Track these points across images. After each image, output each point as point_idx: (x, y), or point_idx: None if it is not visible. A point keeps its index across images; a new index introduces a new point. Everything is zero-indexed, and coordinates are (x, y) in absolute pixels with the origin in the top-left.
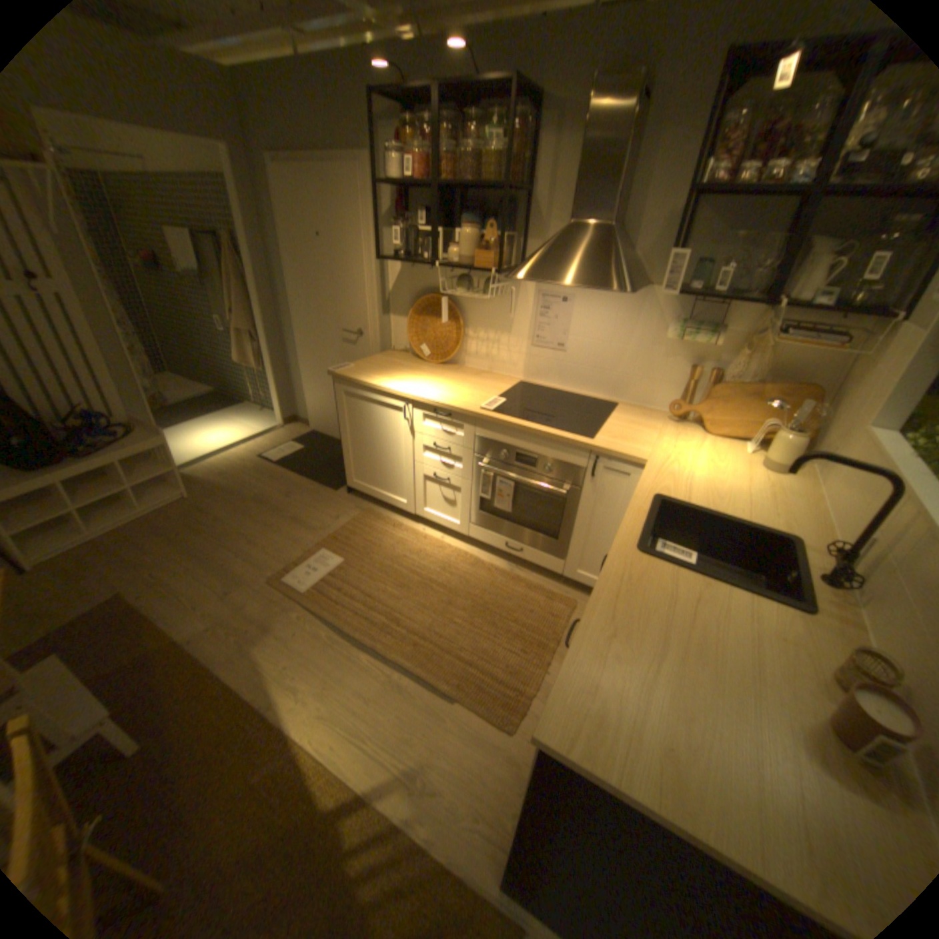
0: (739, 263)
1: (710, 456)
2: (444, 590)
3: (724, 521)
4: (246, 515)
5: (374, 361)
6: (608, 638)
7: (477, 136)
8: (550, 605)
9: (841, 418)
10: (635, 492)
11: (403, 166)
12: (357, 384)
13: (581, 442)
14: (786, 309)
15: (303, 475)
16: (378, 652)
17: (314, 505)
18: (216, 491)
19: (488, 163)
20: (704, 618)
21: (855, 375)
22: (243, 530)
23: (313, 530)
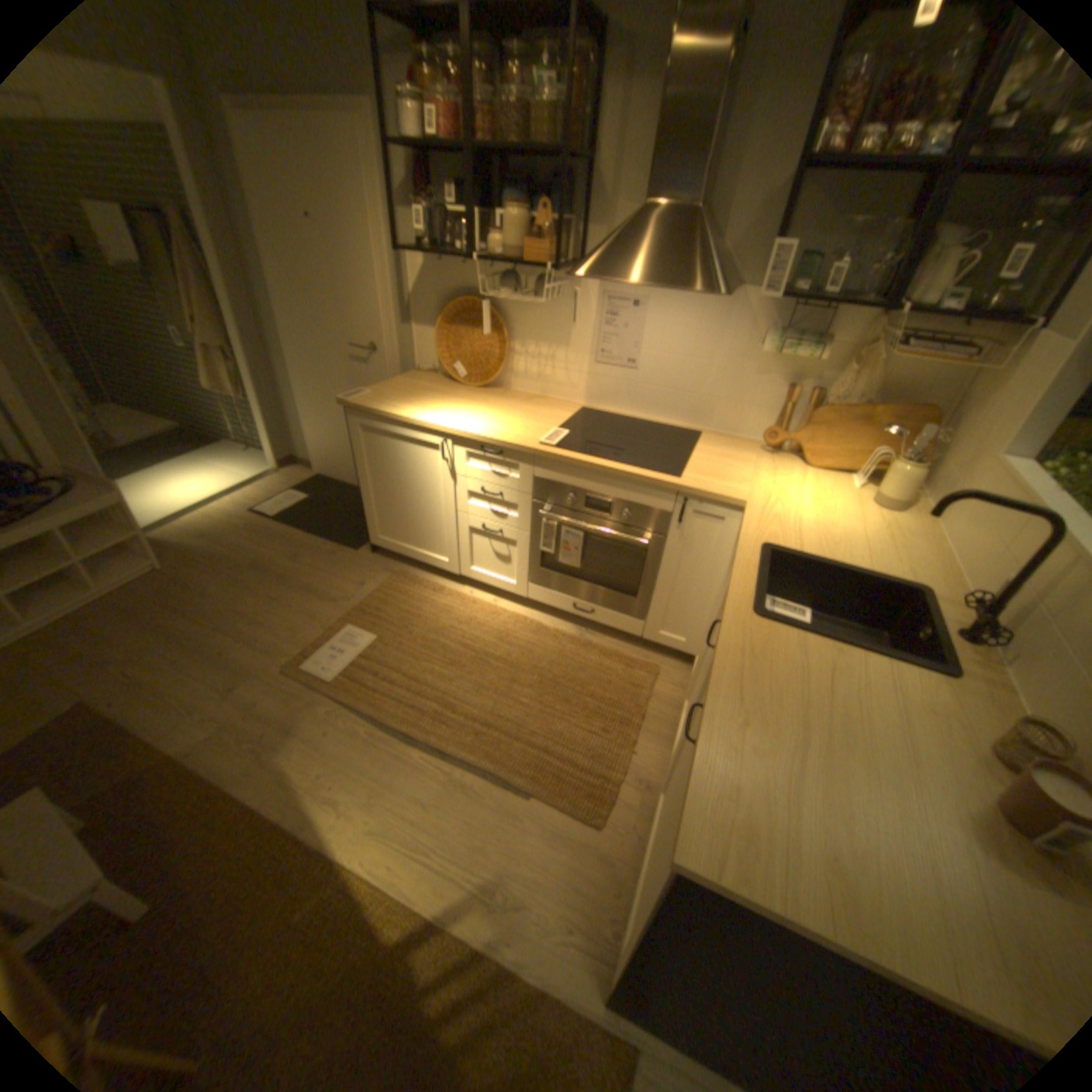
0: (854, 257)
1: (815, 493)
2: (505, 665)
3: (844, 572)
4: (244, 587)
5: (397, 386)
6: (736, 725)
7: (523, 81)
8: (629, 674)
9: (965, 445)
10: (739, 542)
11: (422, 123)
12: (379, 416)
13: (667, 483)
14: (902, 314)
15: (313, 532)
16: (433, 746)
17: (332, 571)
18: (200, 559)
19: (539, 120)
20: (843, 692)
21: (976, 393)
22: (243, 607)
23: (334, 602)
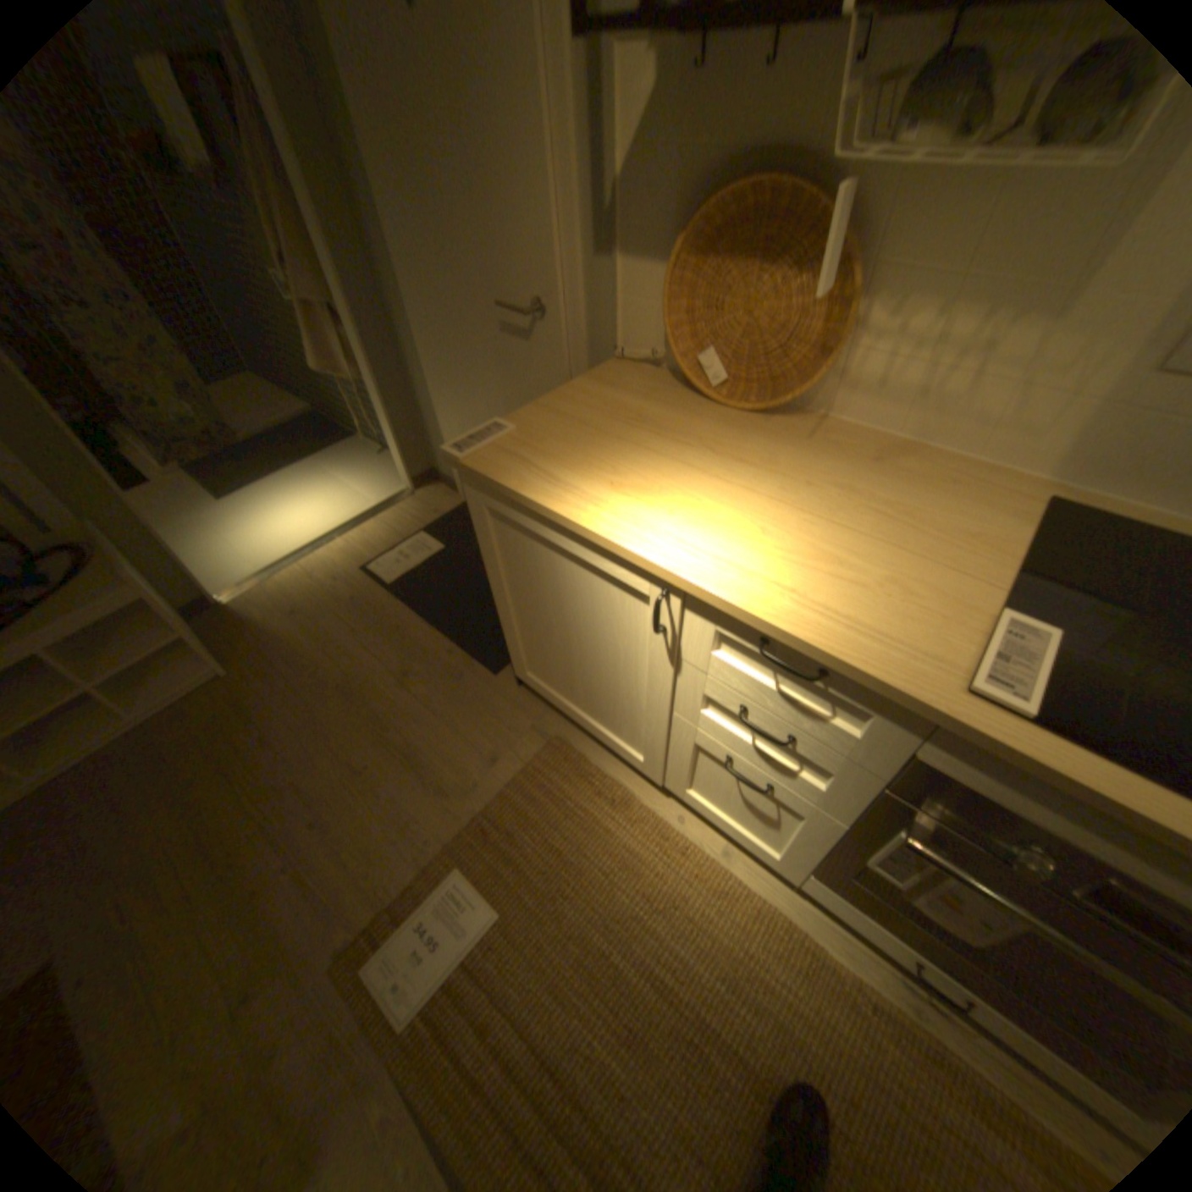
0: None
1: None
2: (744, 1078)
3: None
4: (318, 734)
5: (570, 404)
6: None
7: None
8: None
9: None
10: None
11: None
12: (518, 499)
13: None
14: None
15: (436, 623)
16: None
17: (449, 717)
18: (276, 660)
19: None
20: None
21: None
22: (307, 781)
23: (441, 797)
